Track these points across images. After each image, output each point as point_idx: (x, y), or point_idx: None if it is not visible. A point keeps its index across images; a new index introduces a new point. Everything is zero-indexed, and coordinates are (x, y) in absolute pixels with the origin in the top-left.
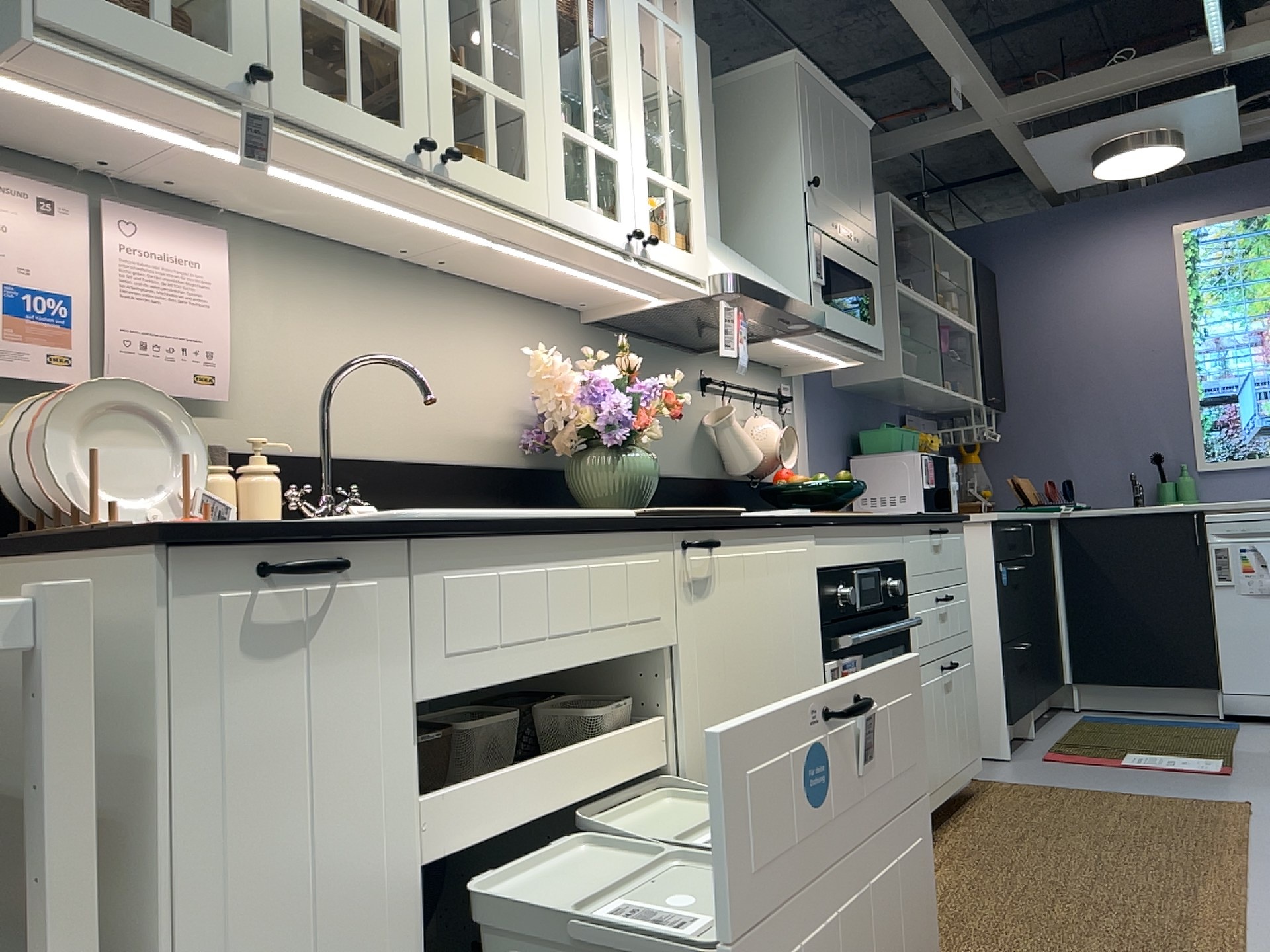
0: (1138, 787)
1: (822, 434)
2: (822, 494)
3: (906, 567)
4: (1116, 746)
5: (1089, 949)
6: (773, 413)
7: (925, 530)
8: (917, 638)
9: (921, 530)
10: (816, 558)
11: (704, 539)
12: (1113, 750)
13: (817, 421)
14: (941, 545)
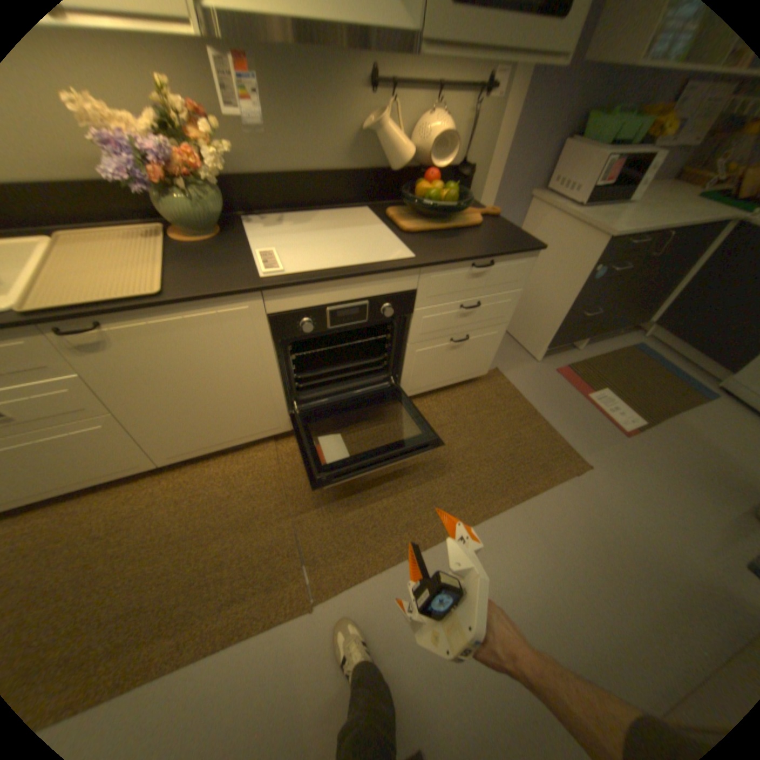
0: (561, 420)
1: (536, 115)
2: (428, 204)
3: (417, 293)
4: (610, 380)
5: (348, 513)
6: (469, 99)
7: (458, 266)
8: (417, 330)
9: (451, 267)
10: (265, 307)
11: (83, 322)
12: (602, 383)
13: (535, 102)
14: (484, 272)
